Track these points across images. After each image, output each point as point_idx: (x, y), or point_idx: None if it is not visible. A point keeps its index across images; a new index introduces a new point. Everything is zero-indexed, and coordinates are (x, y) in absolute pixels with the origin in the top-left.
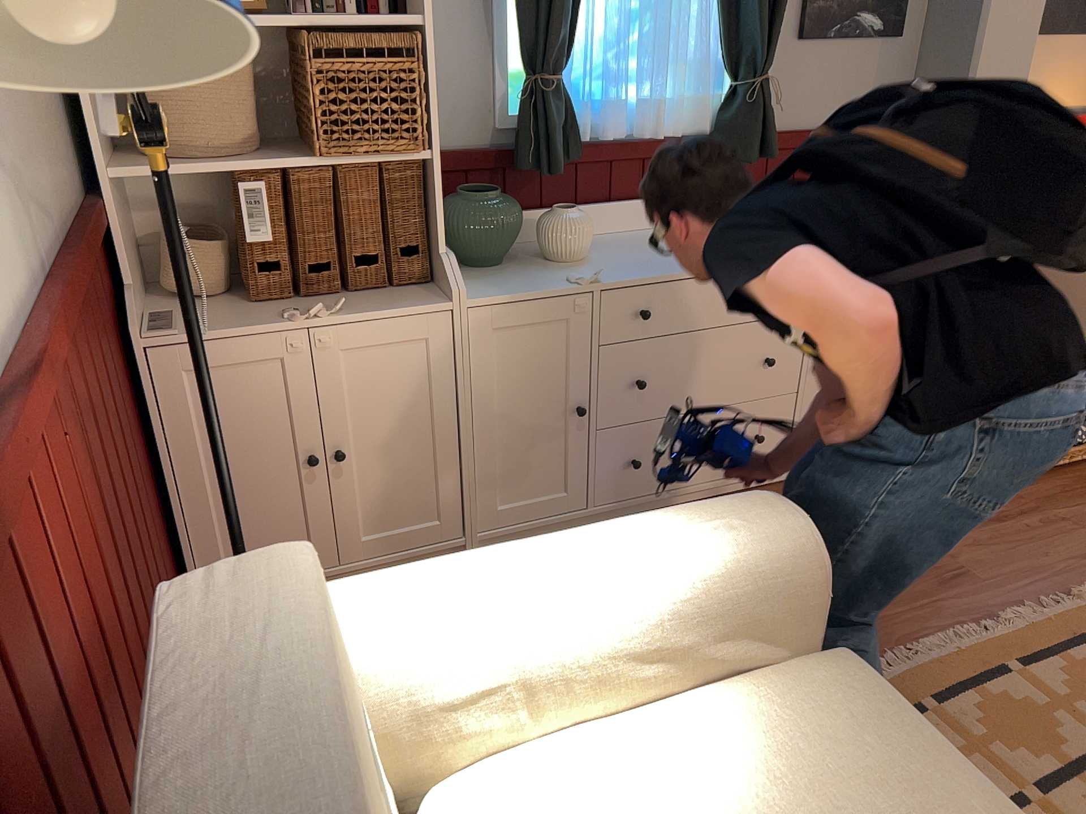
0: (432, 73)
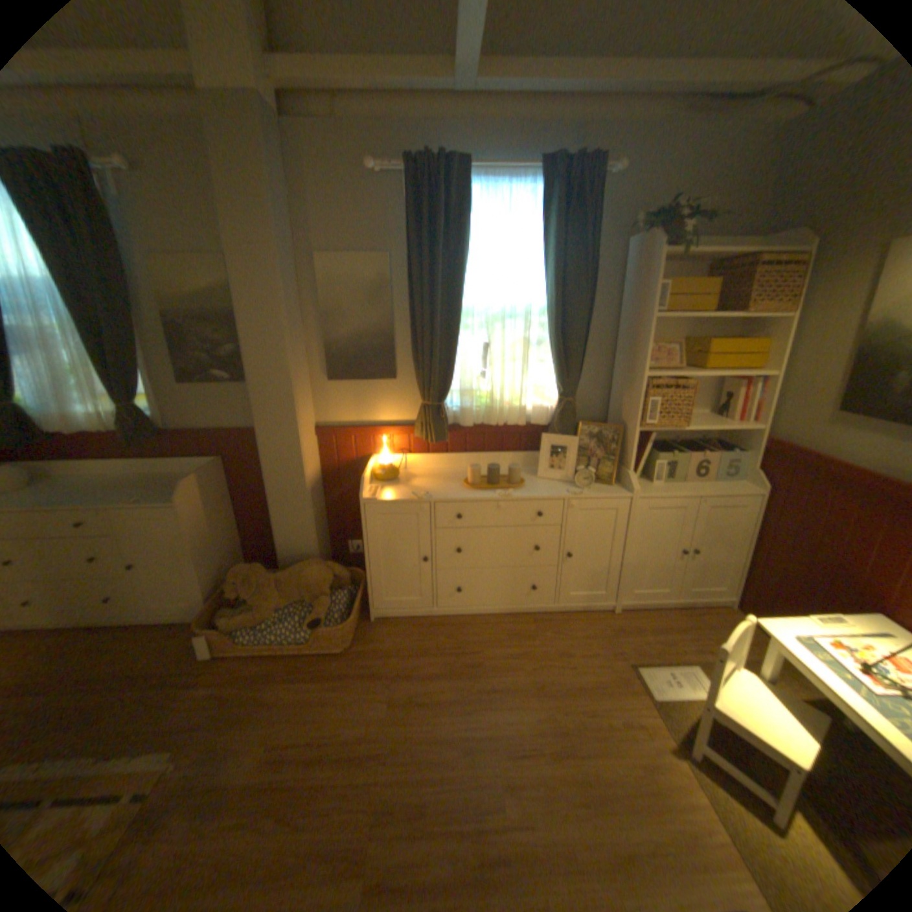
0: None
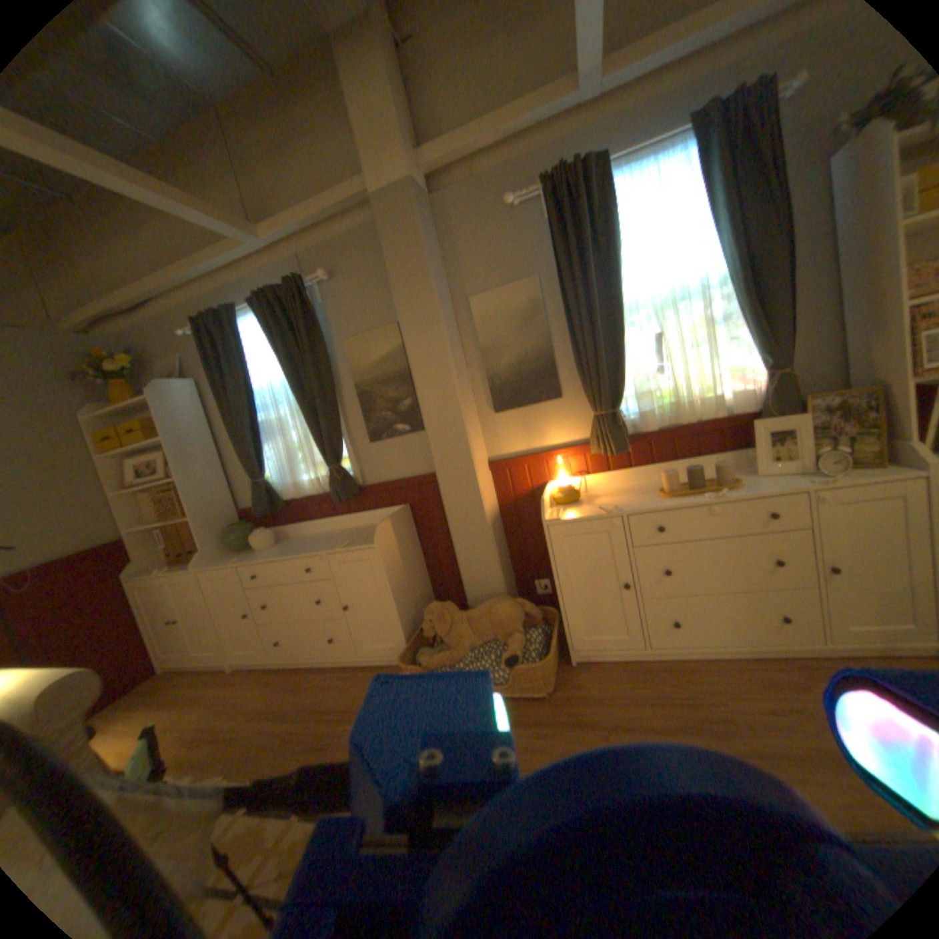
0: (180, 493)
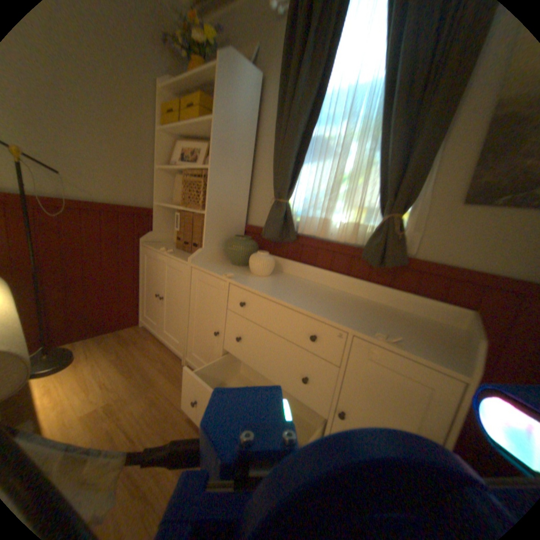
0: (210, 183)
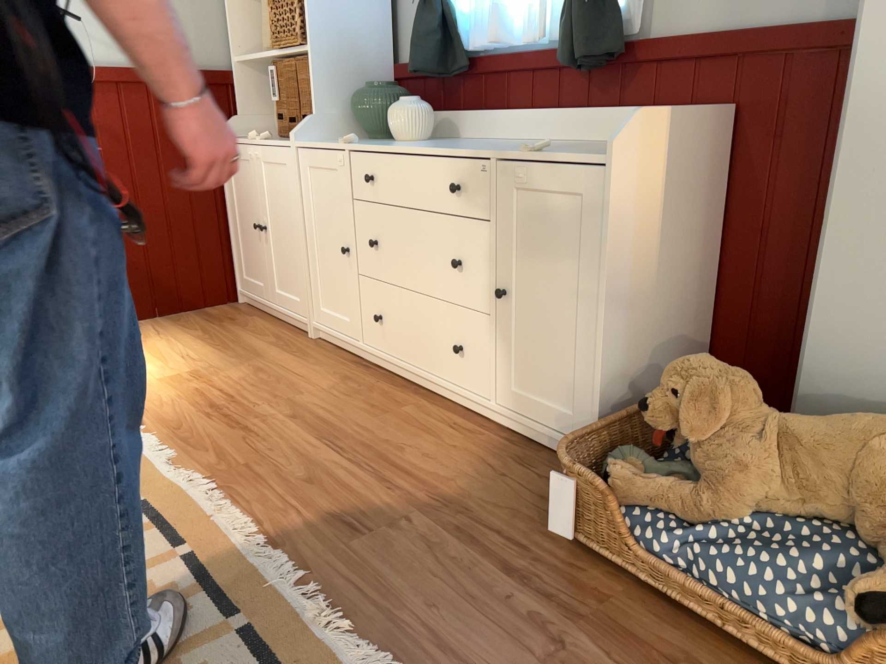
0: None
